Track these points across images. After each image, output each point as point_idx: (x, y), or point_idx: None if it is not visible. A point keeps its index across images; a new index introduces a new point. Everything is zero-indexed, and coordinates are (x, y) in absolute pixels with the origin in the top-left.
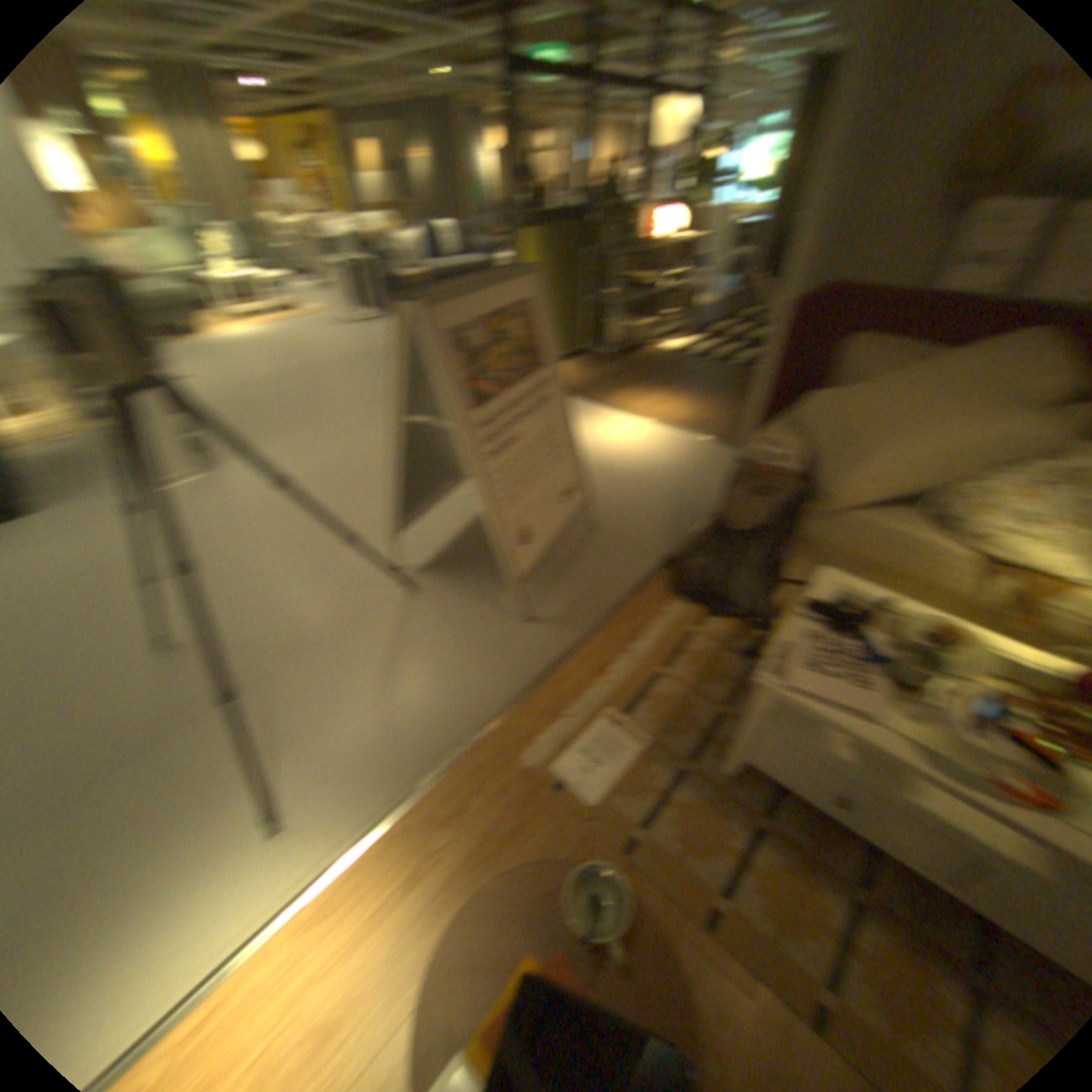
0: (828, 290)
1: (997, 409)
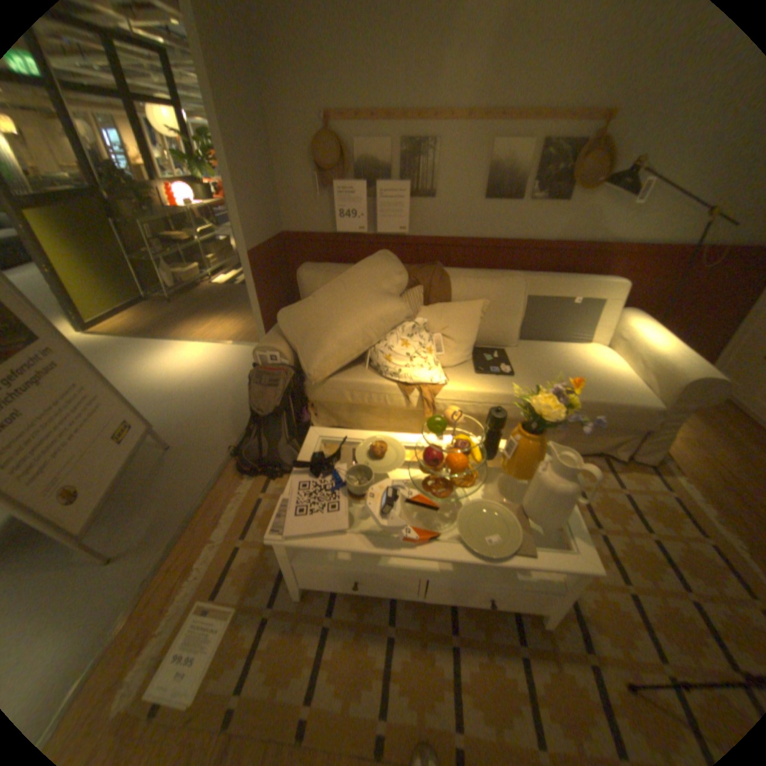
0: (283, 237)
1: (385, 296)
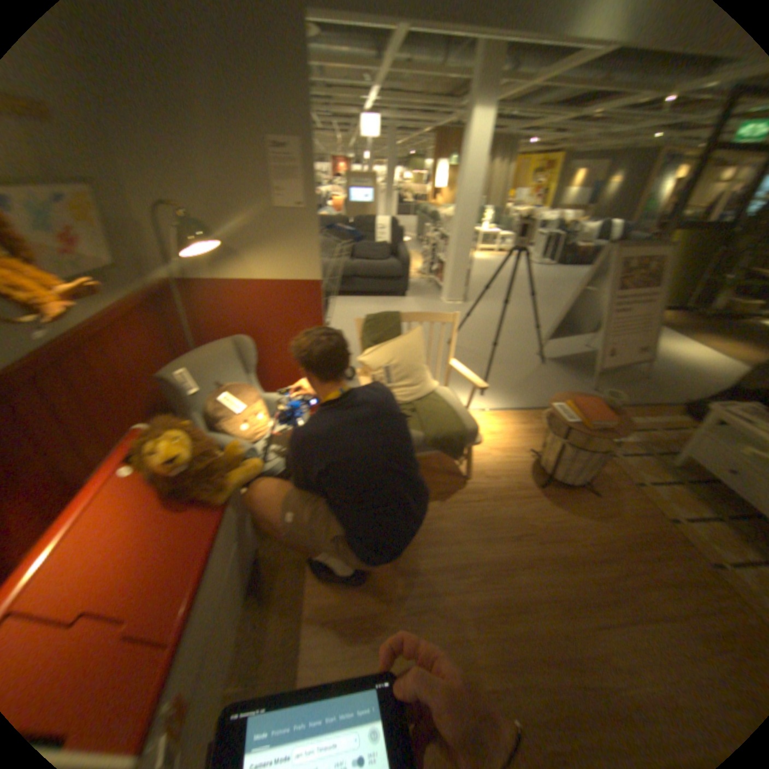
0: None
1: None
